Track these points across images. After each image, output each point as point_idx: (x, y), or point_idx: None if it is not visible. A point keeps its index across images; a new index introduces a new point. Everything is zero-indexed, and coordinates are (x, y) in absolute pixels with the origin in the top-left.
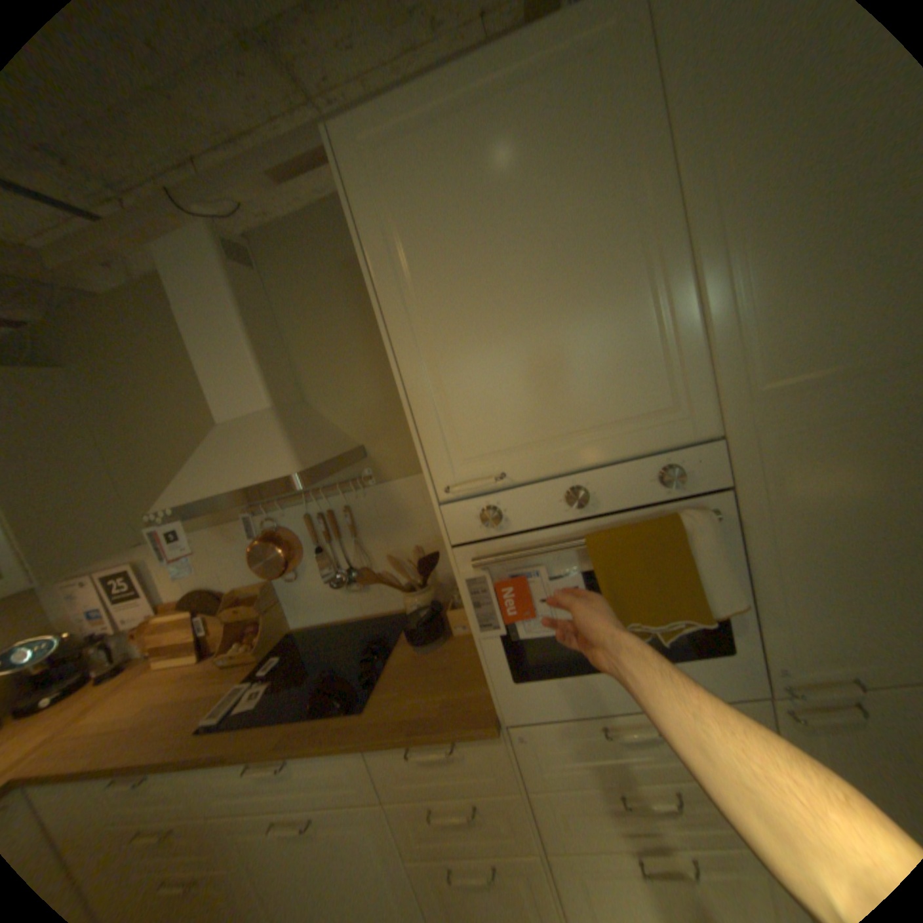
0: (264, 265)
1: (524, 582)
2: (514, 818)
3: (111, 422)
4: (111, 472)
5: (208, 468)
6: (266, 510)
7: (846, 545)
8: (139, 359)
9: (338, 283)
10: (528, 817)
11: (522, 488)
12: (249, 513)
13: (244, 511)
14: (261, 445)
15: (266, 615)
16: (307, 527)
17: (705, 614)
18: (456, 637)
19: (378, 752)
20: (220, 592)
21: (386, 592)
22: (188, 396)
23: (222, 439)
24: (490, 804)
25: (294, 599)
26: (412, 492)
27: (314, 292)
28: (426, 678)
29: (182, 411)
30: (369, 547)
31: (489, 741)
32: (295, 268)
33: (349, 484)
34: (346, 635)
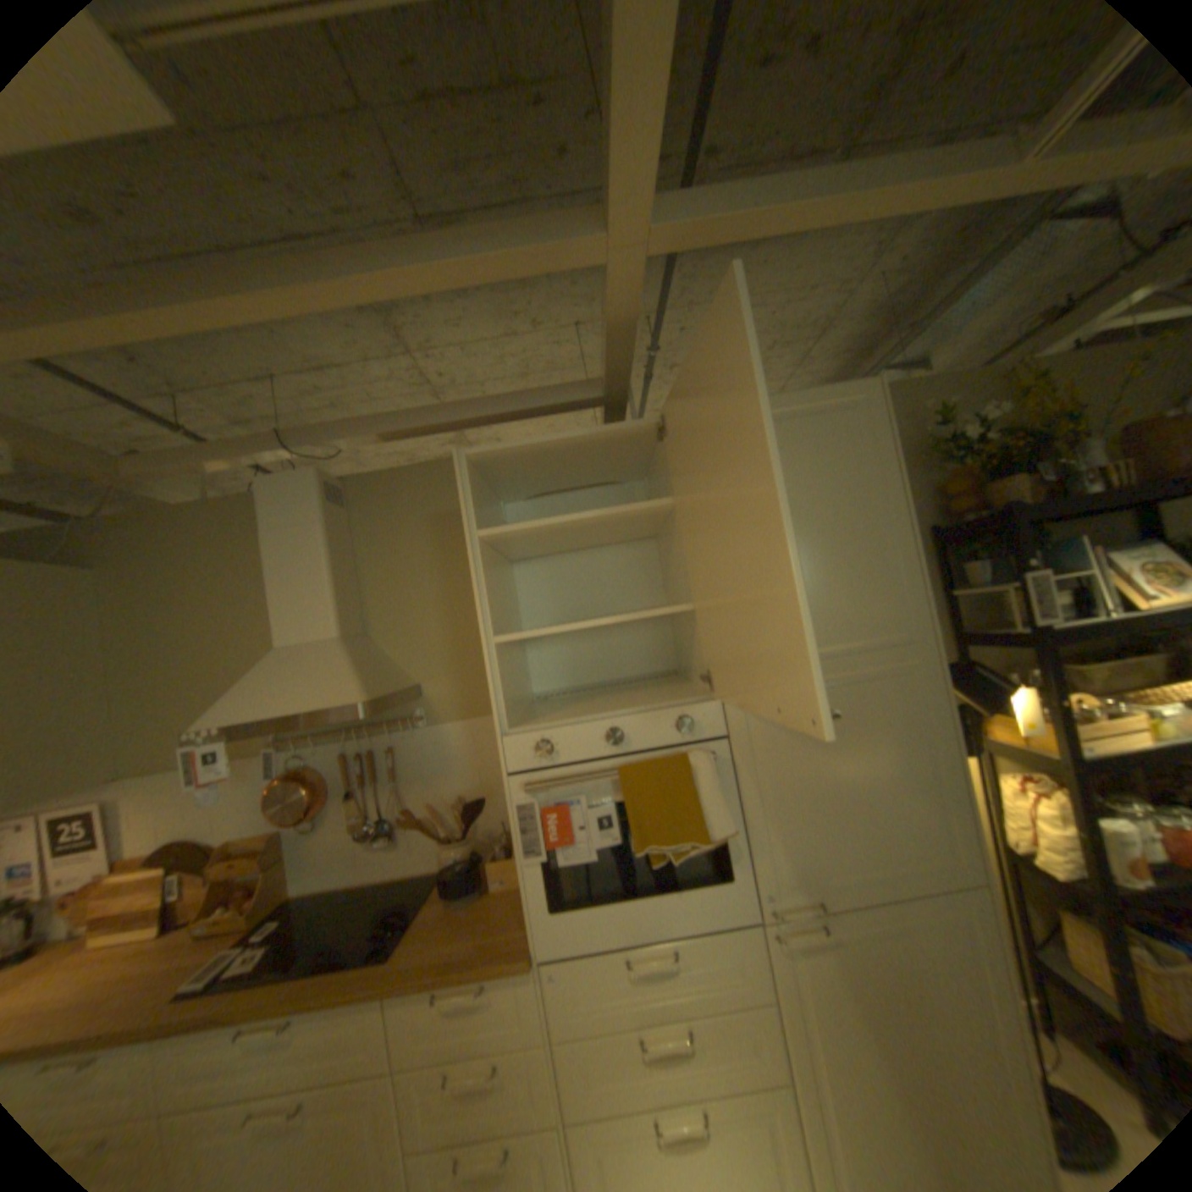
0: (354, 507)
1: (566, 811)
2: (534, 1080)
3: (133, 635)
4: (111, 690)
5: (263, 693)
6: (295, 748)
7: (805, 788)
8: (192, 573)
9: (424, 532)
10: (549, 1077)
11: (572, 727)
12: (274, 750)
13: (269, 747)
14: (326, 674)
15: (268, 874)
16: (341, 770)
17: (705, 838)
18: (492, 895)
19: (401, 1004)
20: (209, 846)
21: (416, 852)
22: (237, 616)
23: (282, 665)
24: (511, 1064)
25: (303, 859)
26: (463, 738)
27: (398, 537)
28: (458, 931)
29: (224, 631)
30: (406, 797)
31: (519, 983)
32: (385, 514)
33: (398, 724)
34: (359, 906)
